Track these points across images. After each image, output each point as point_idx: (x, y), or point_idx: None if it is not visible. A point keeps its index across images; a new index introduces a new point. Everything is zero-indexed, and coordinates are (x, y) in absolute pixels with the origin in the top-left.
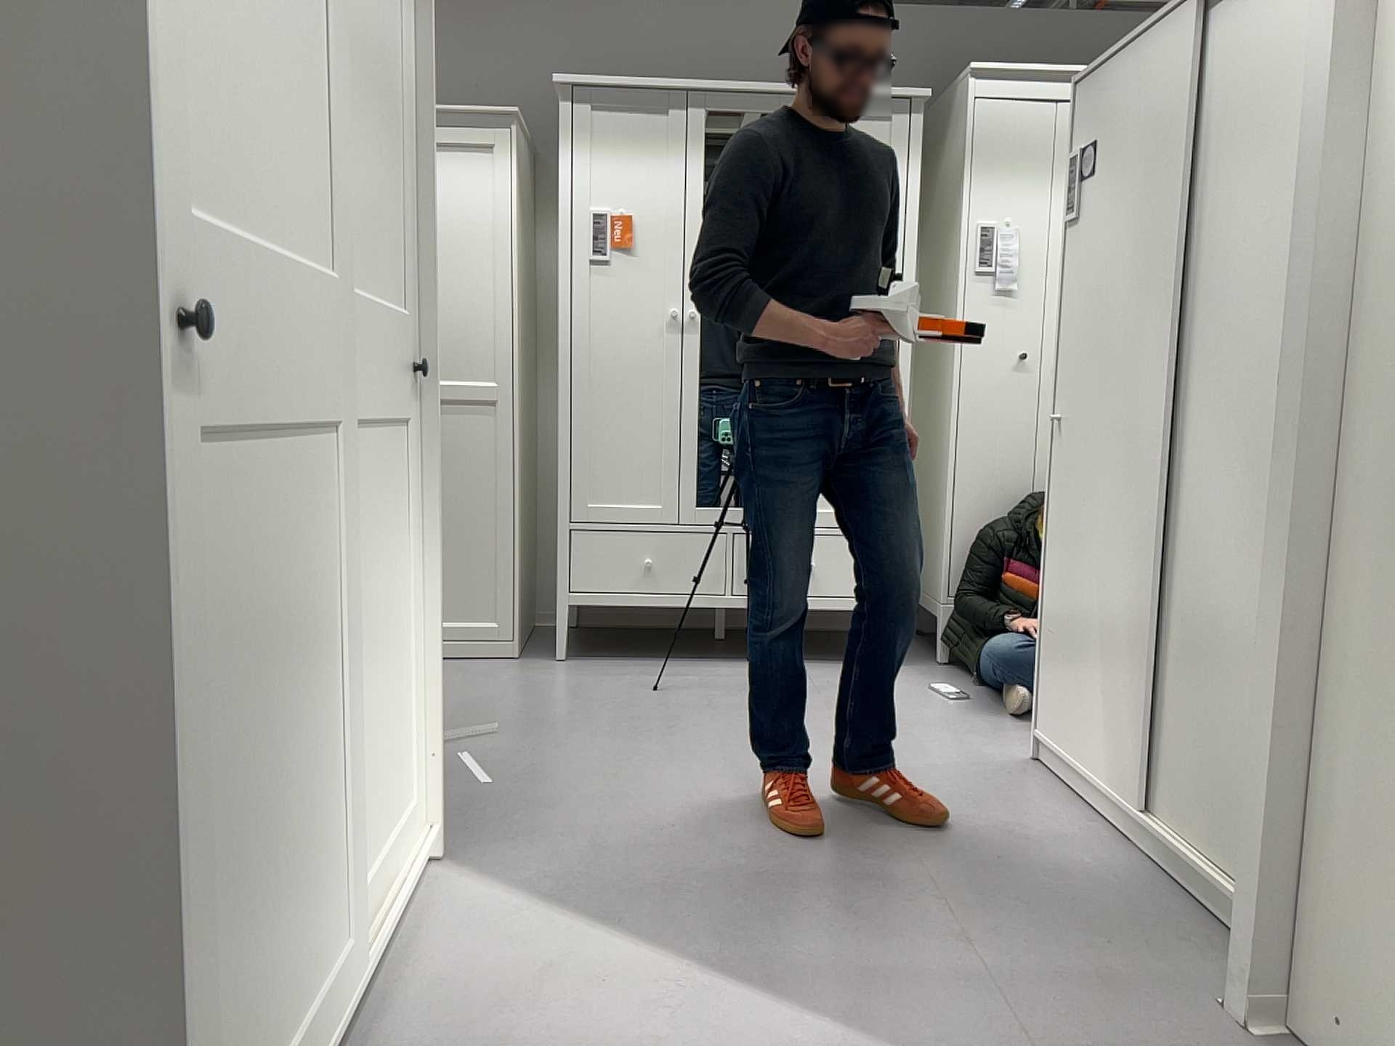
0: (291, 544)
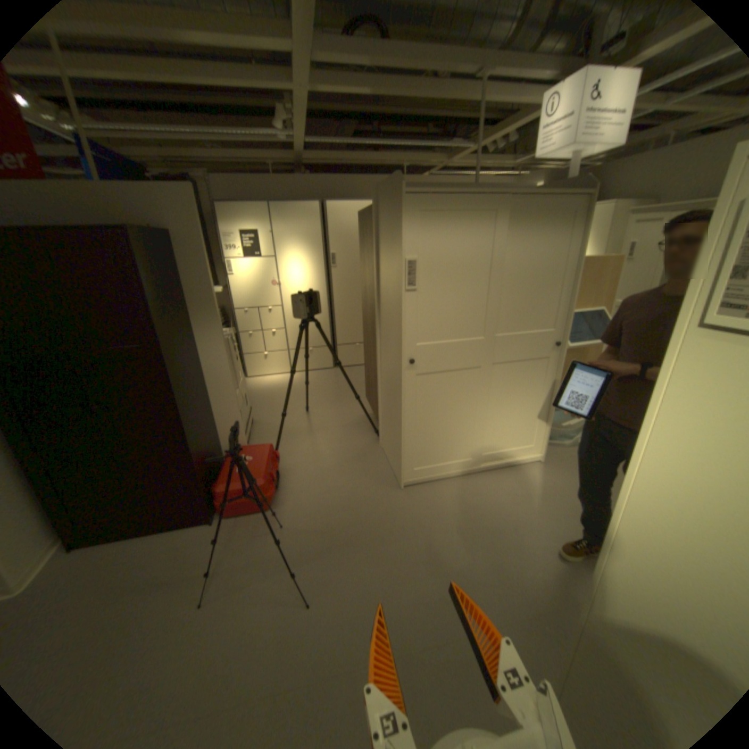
0: (459, 388)
